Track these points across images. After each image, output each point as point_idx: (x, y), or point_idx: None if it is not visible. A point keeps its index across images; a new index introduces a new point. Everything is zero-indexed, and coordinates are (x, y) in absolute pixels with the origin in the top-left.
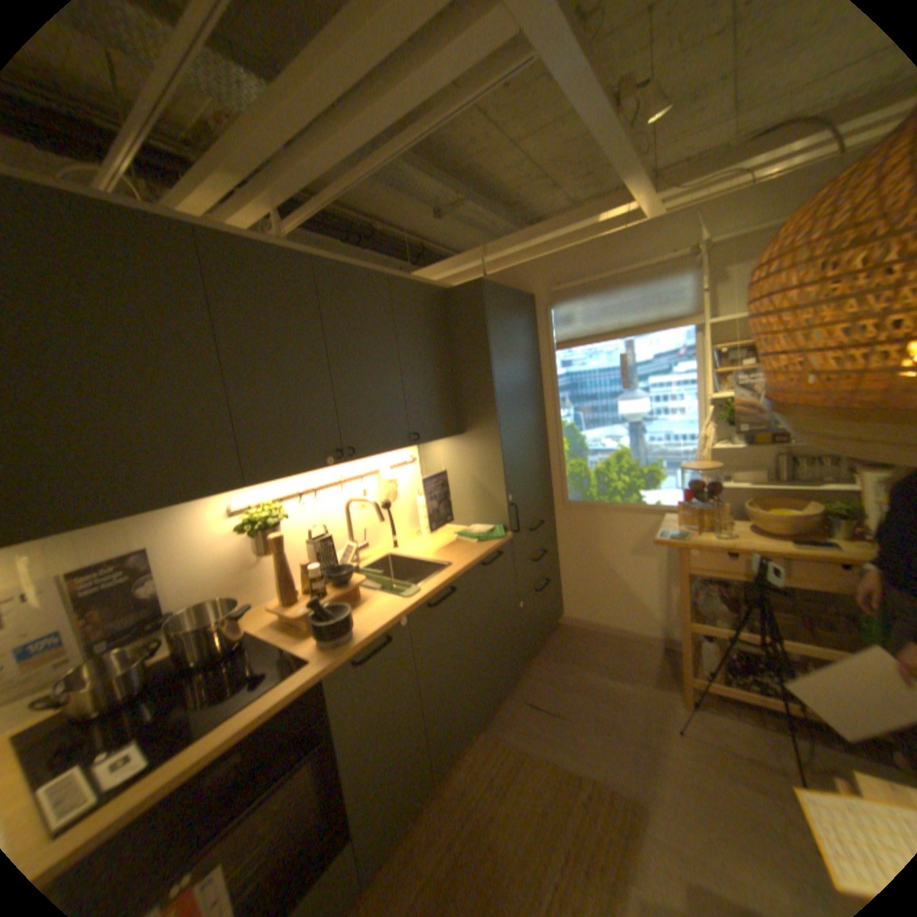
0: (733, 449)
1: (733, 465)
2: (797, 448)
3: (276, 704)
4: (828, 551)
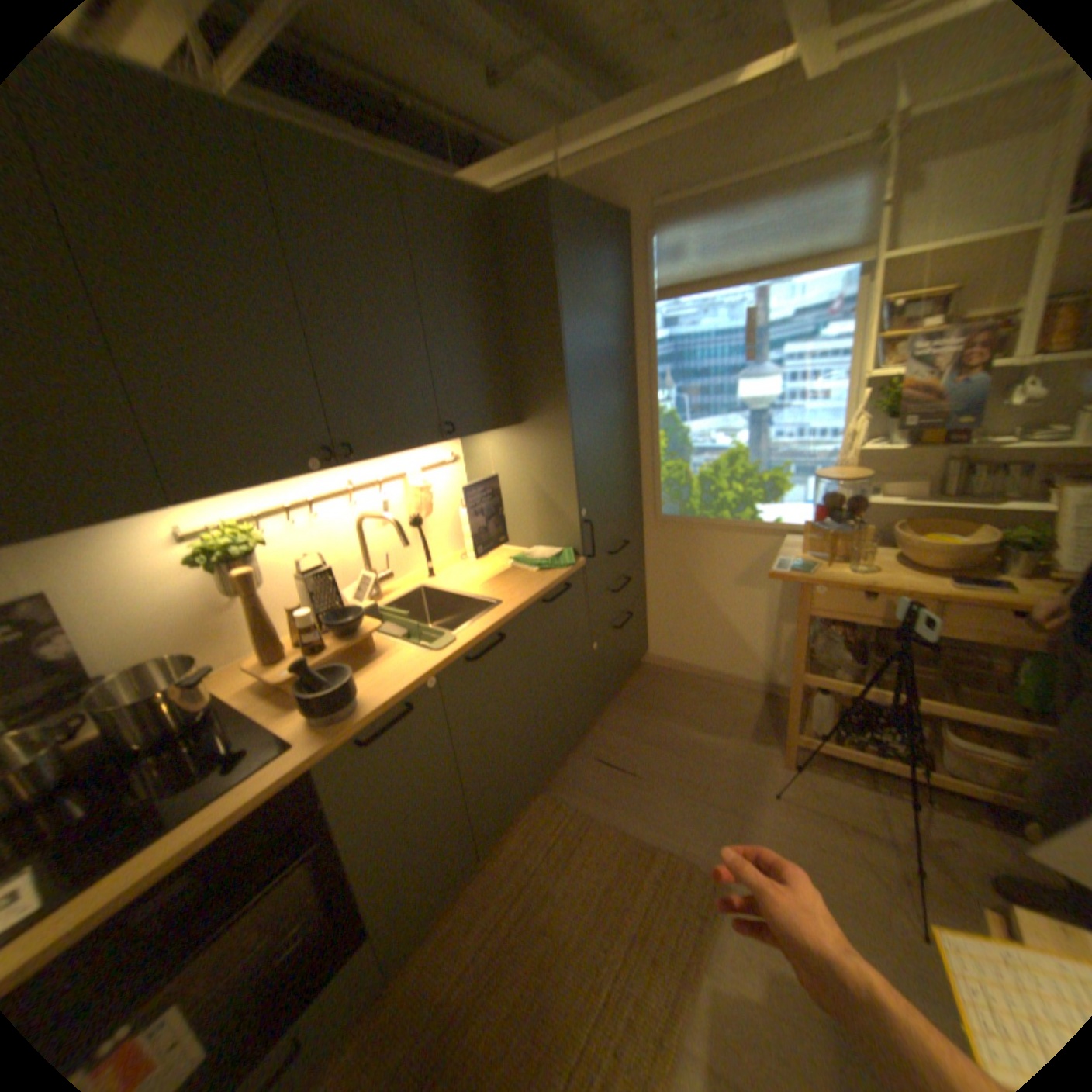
0: (888, 451)
1: (886, 473)
2: (978, 450)
3: (242, 806)
4: (1000, 593)
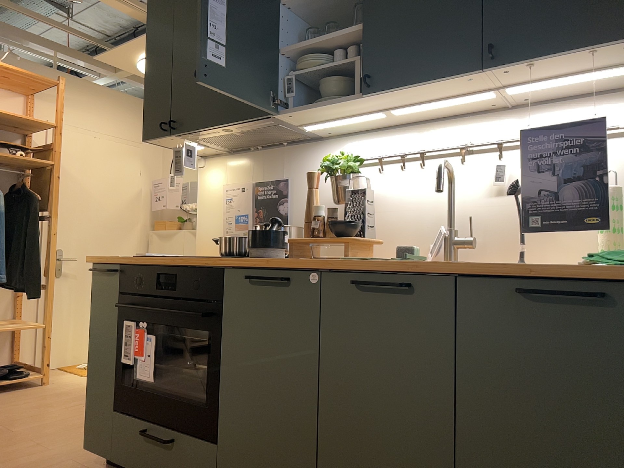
0: None
1: None
2: None
3: (198, 263)
4: None
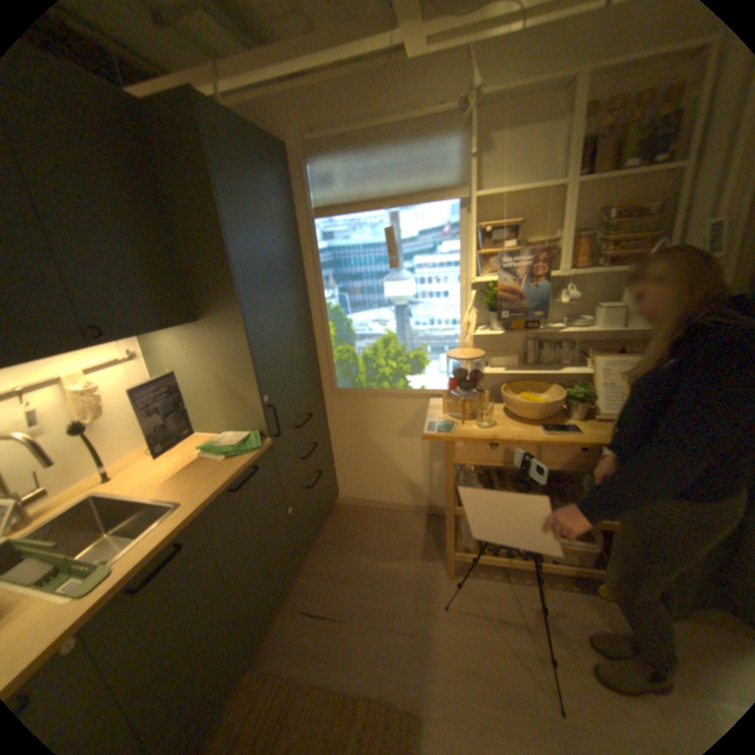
0: (489, 334)
1: (489, 350)
2: (542, 332)
3: None
4: (571, 434)
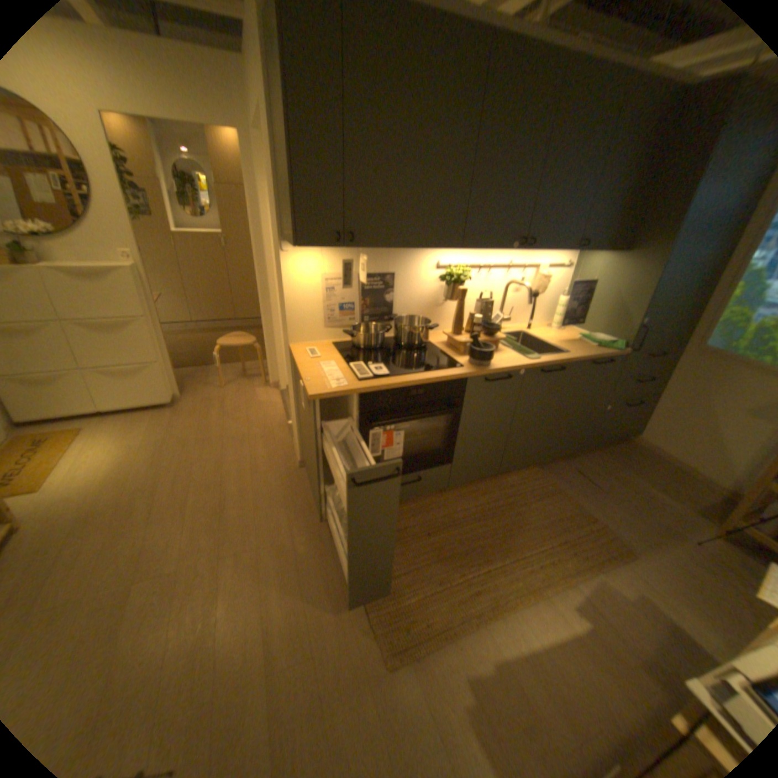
0: None
1: None
2: None
3: (444, 377)
4: None
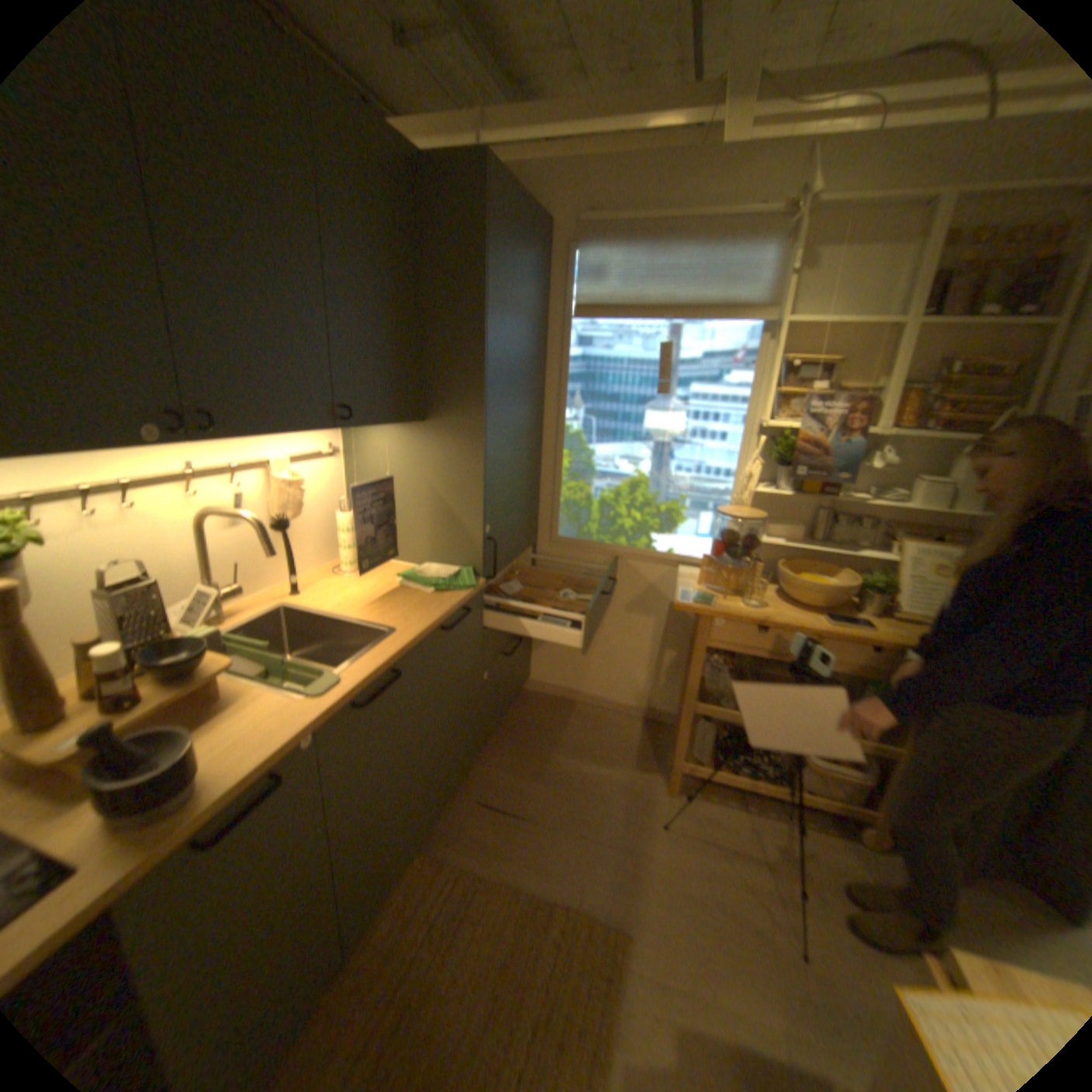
0: (771, 495)
1: (767, 515)
2: (839, 503)
3: None
4: (864, 630)
